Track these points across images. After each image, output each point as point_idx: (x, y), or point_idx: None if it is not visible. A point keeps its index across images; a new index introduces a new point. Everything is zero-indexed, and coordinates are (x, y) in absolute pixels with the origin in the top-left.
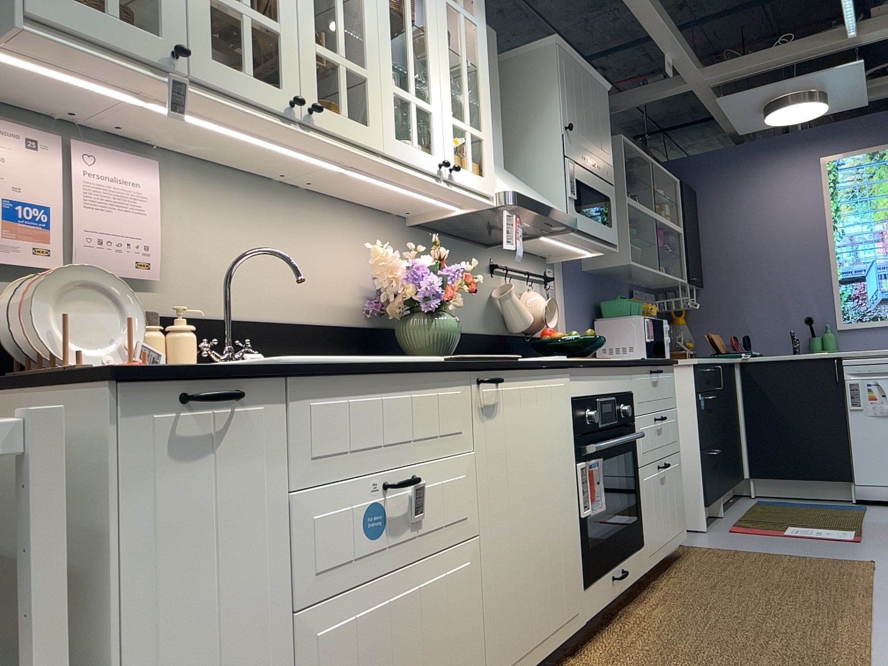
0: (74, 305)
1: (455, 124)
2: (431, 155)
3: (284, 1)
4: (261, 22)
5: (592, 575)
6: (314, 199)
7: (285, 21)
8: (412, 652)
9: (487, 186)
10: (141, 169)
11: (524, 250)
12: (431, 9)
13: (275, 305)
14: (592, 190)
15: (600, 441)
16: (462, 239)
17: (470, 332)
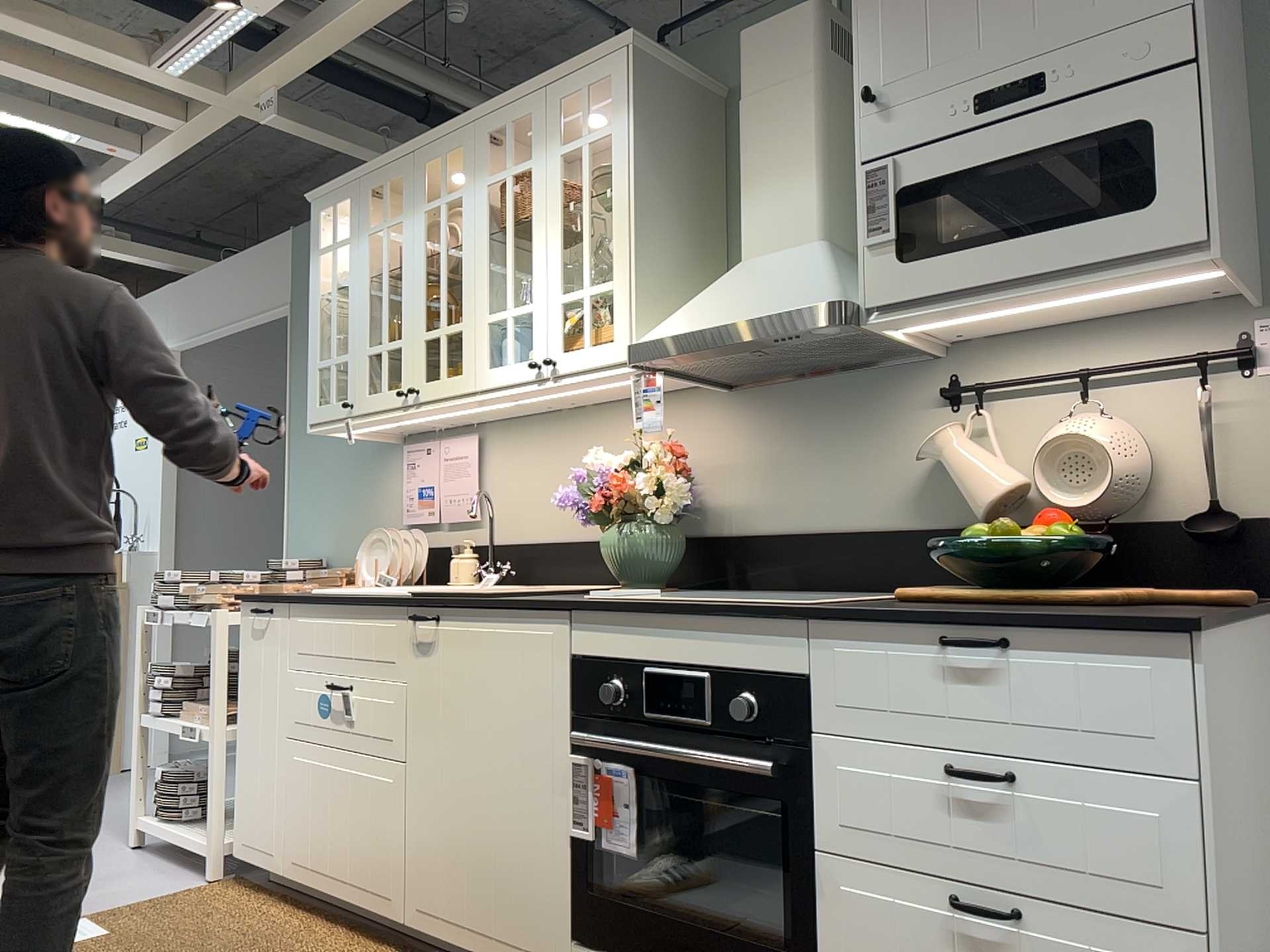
0: (381, 550)
1: (563, 300)
2: (527, 360)
3: (404, 317)
4: (391, 347)
5: (595, 938)
6: (598, 410)
7: (404, 333)
8: (342, 814)
9: (613, 351)
10: (467, 444)
11: (1084, 317)
12: (536, 188)
13: (558, 525)
14: (1014, 160)
15: (645, 741)
16: (843, 371)
17: (863, 528)
